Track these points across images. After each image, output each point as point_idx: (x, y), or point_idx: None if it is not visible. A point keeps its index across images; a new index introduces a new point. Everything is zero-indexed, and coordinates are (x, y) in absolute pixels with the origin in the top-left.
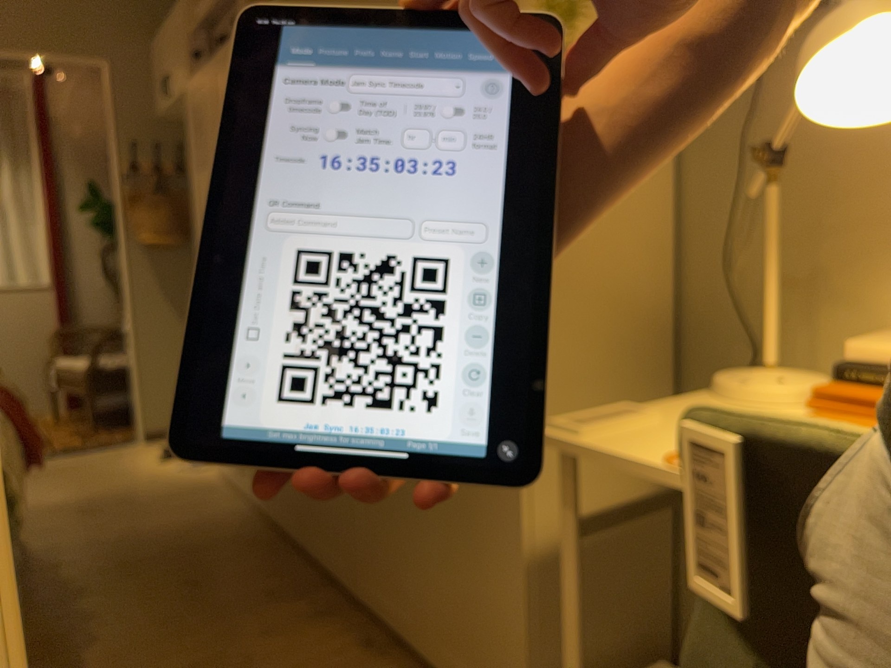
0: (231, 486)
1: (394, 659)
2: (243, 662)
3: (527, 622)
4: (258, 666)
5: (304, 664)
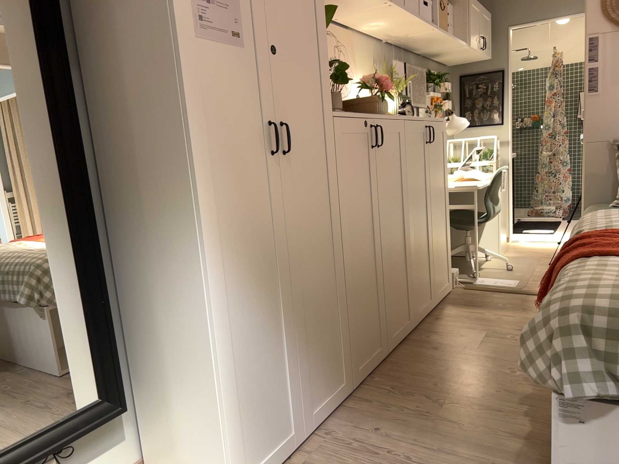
0: (290, 458)
1: (436, 314)
2: (480, 333)
3: (451, 250)
4: (477, 330)
5: (462, 324)
